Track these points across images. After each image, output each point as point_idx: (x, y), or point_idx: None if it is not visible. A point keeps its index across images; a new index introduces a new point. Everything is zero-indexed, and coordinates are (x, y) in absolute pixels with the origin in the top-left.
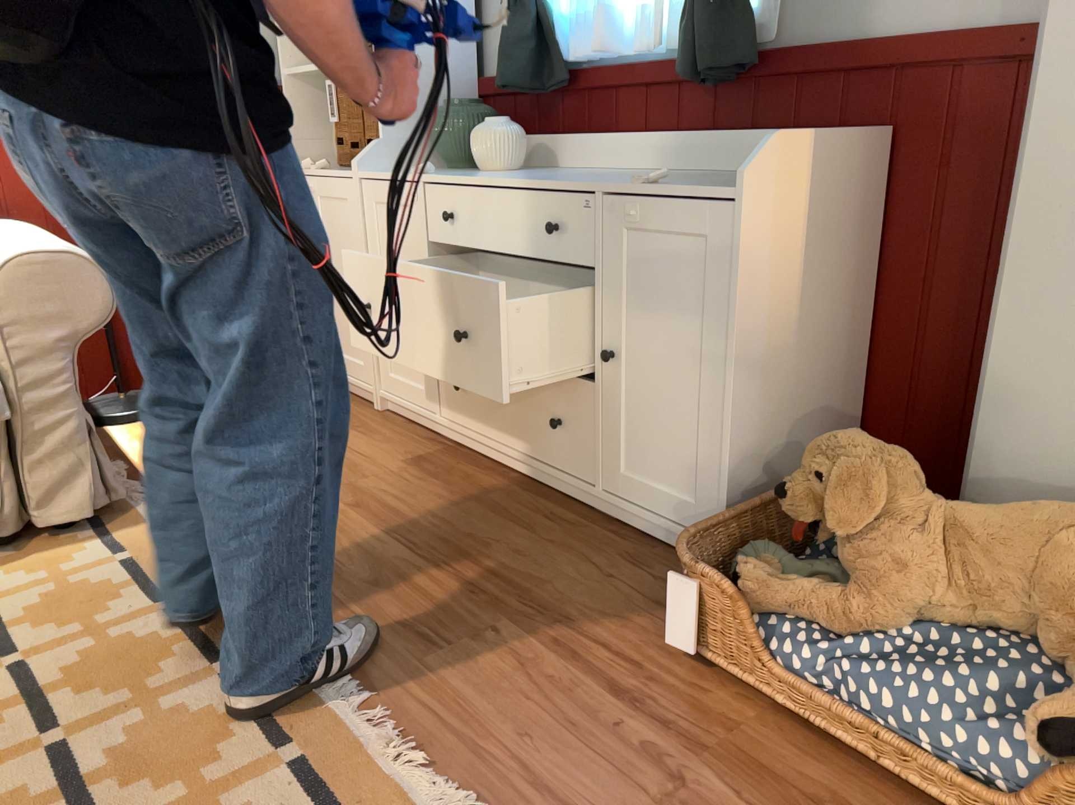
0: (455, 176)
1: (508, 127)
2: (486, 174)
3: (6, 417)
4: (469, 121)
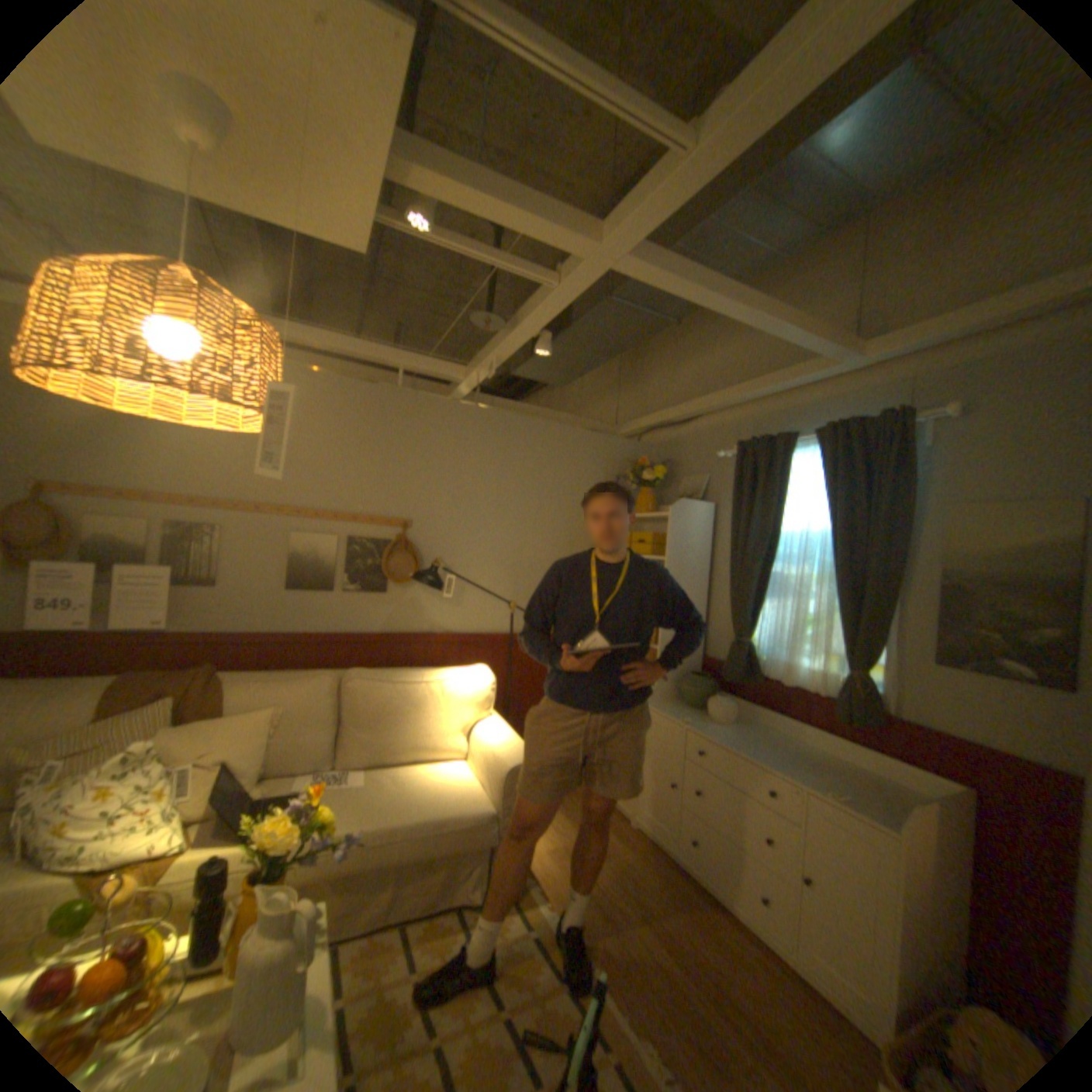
0: (705, 730)
1: (731, 703)
2: (719, 728)
3: (496, 846)
4: (706, 689)
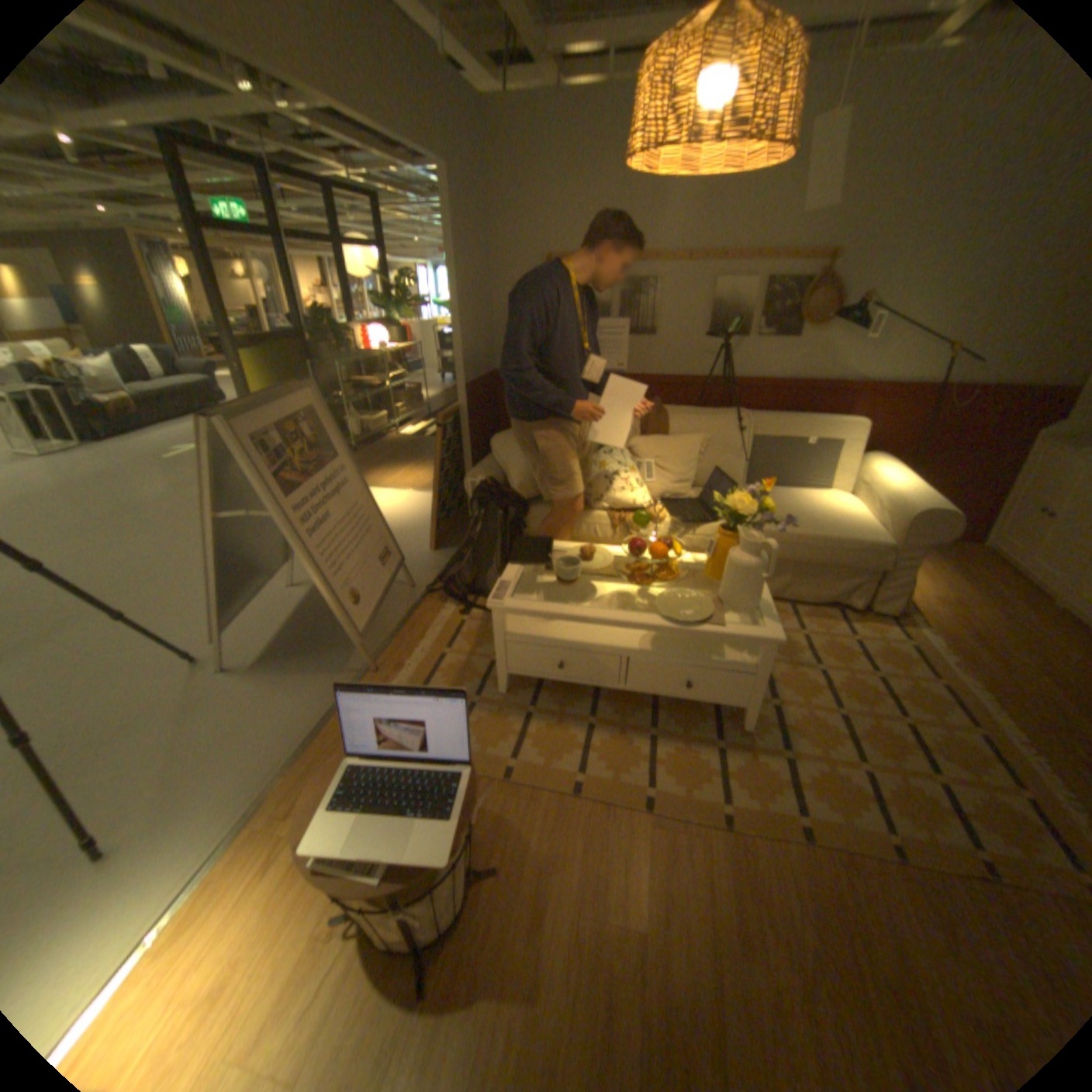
0: None
1: None
2: None
3: (889, 570)
4: None
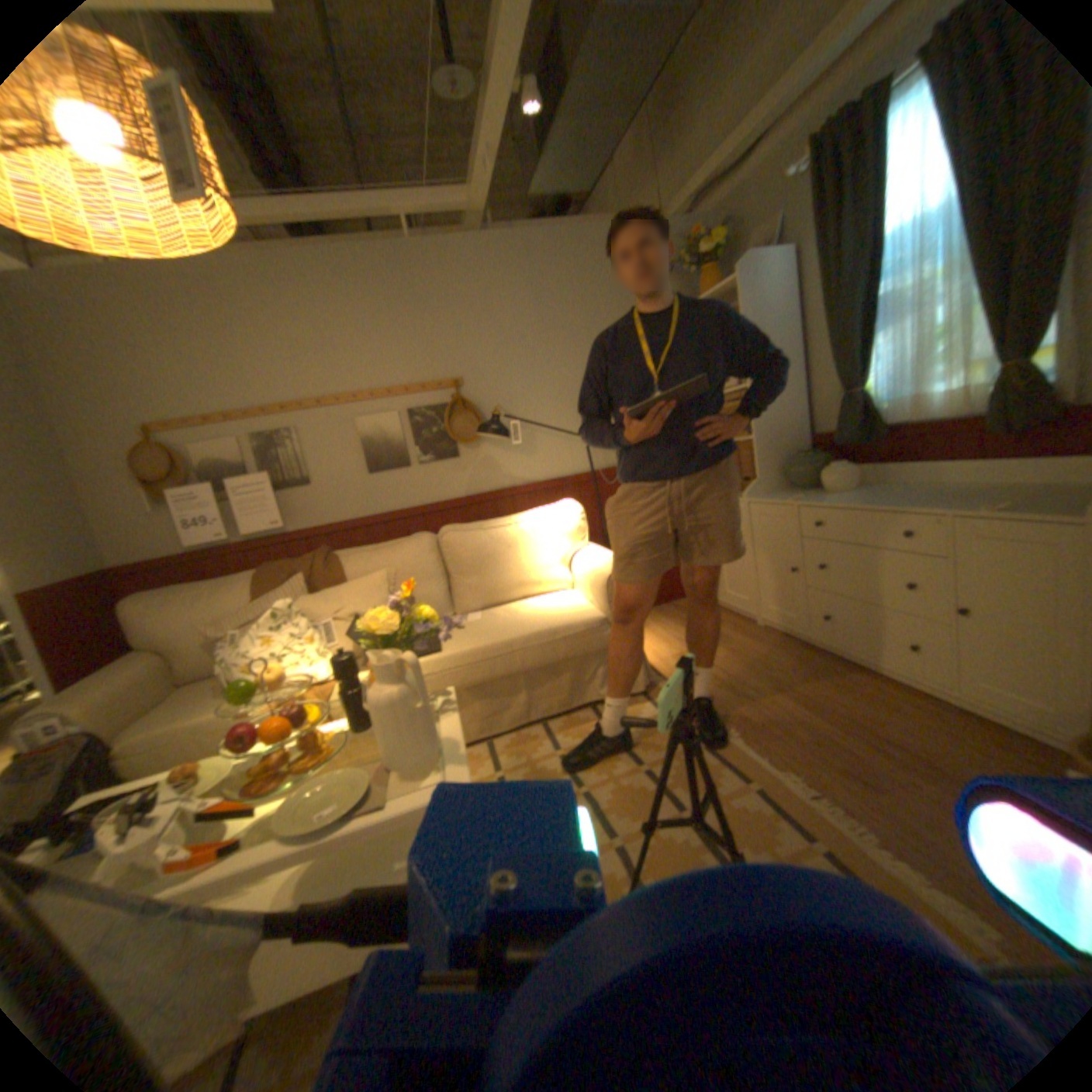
0: (820, 499)
1: (849, 465)
2: (837, 495)
3: (610, 644)
4: (817, 462)
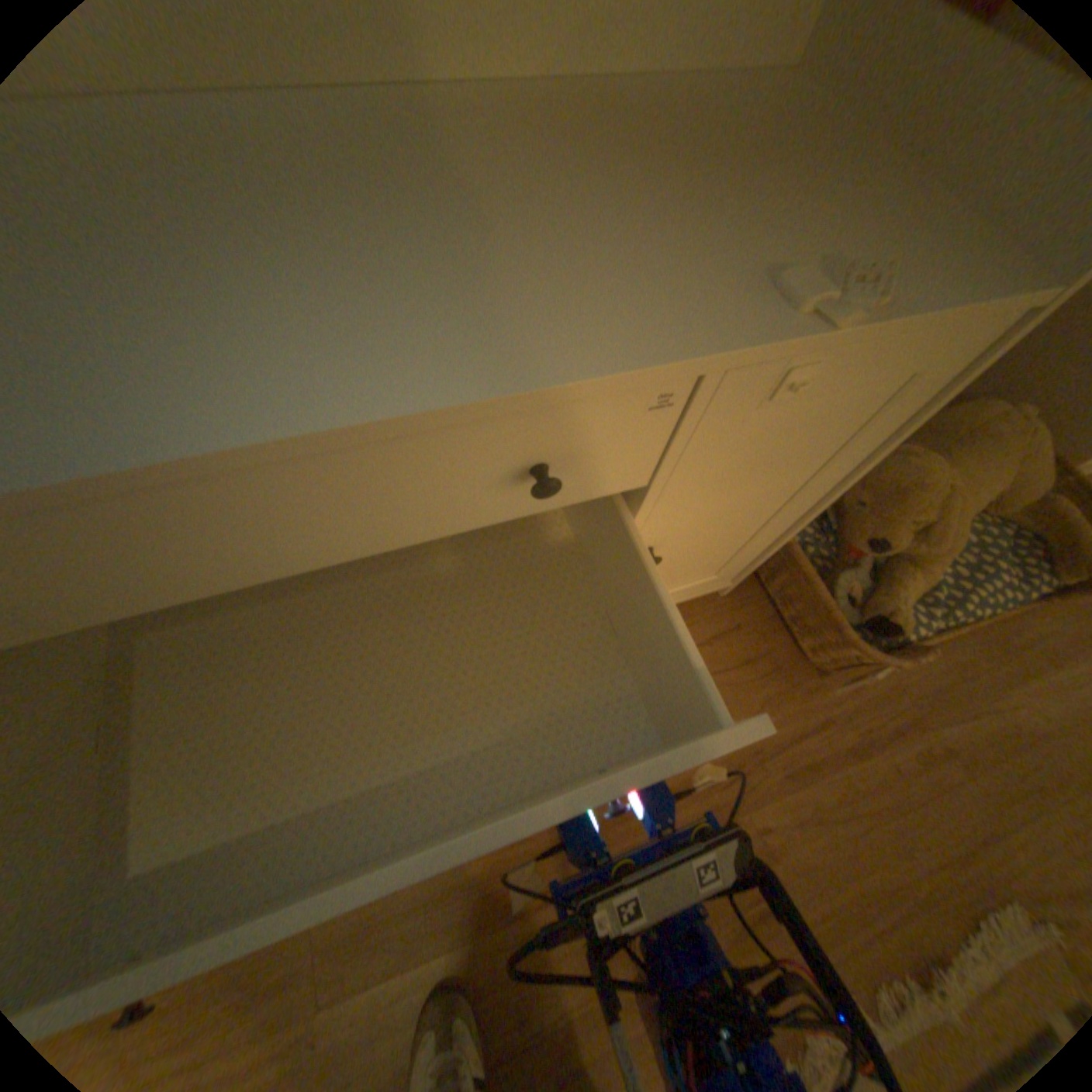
0: None
1: None
2: None
3: None
4: None
